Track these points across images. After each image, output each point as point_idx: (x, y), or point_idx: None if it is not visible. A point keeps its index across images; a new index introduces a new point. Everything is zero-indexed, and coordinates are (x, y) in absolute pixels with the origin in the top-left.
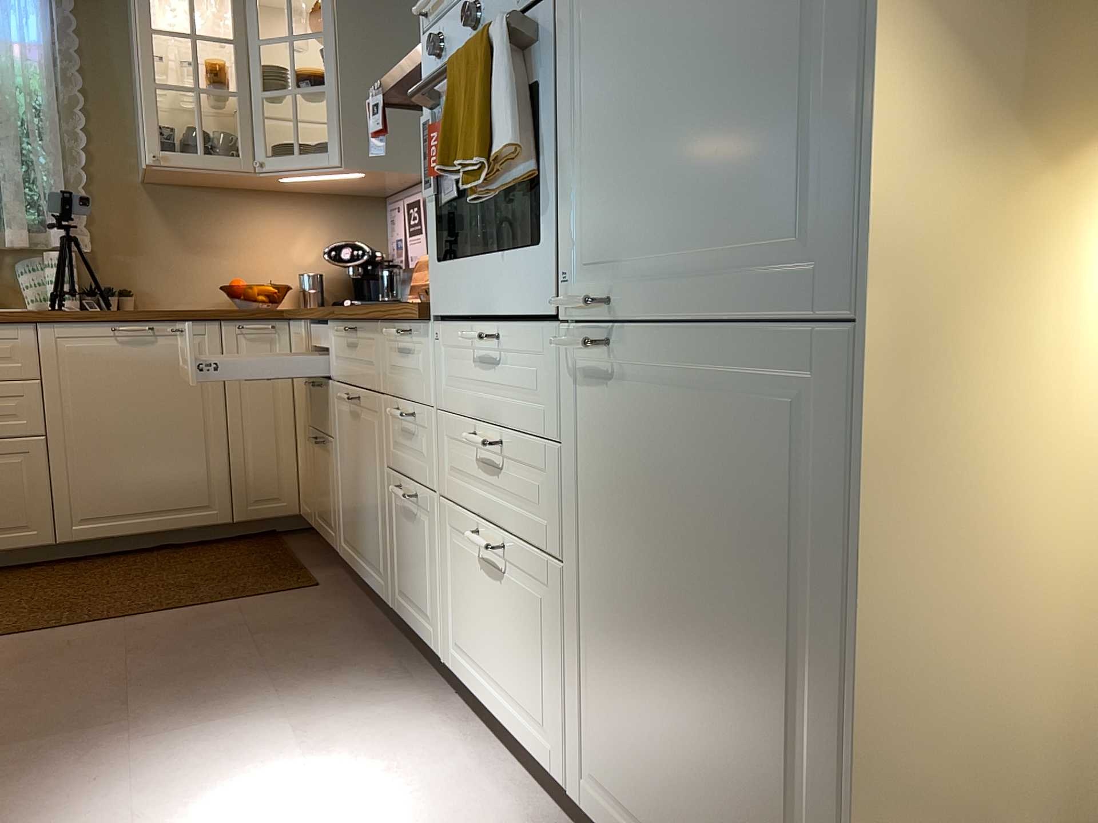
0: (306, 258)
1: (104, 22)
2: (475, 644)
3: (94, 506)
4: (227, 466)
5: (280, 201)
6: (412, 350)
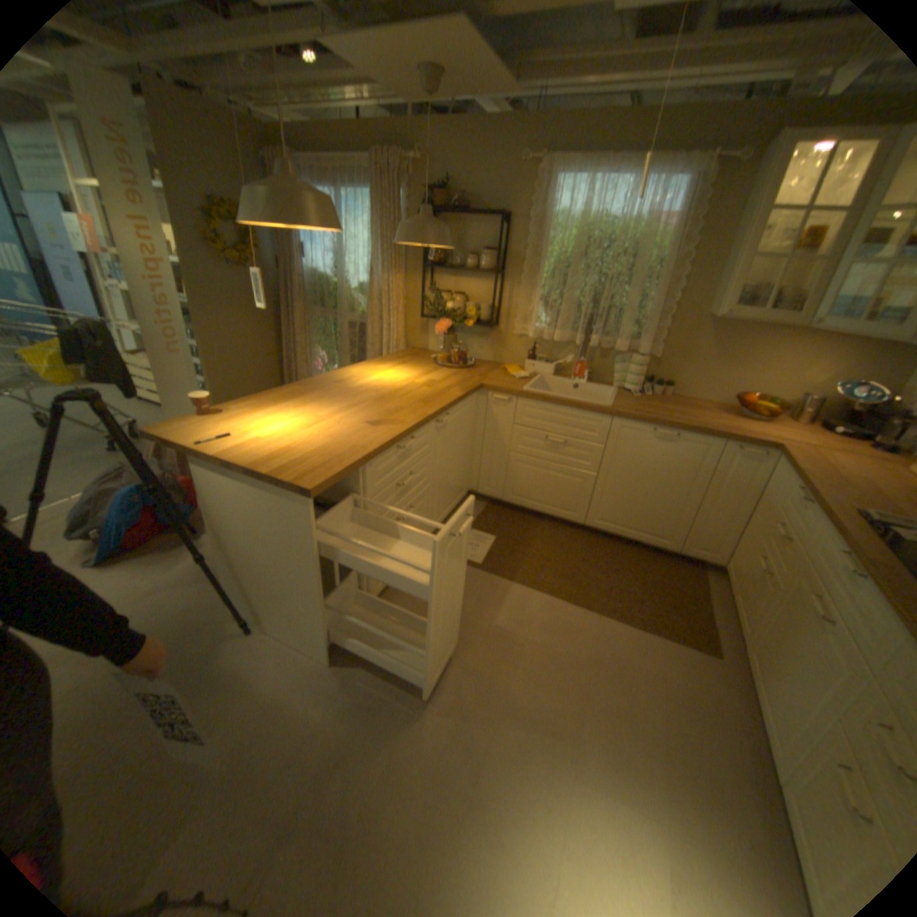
0: (817, 380)
1: (732, 189)
2: None
3: (608, 515)
4: (691, 524)
5: (816, 334)
6: None
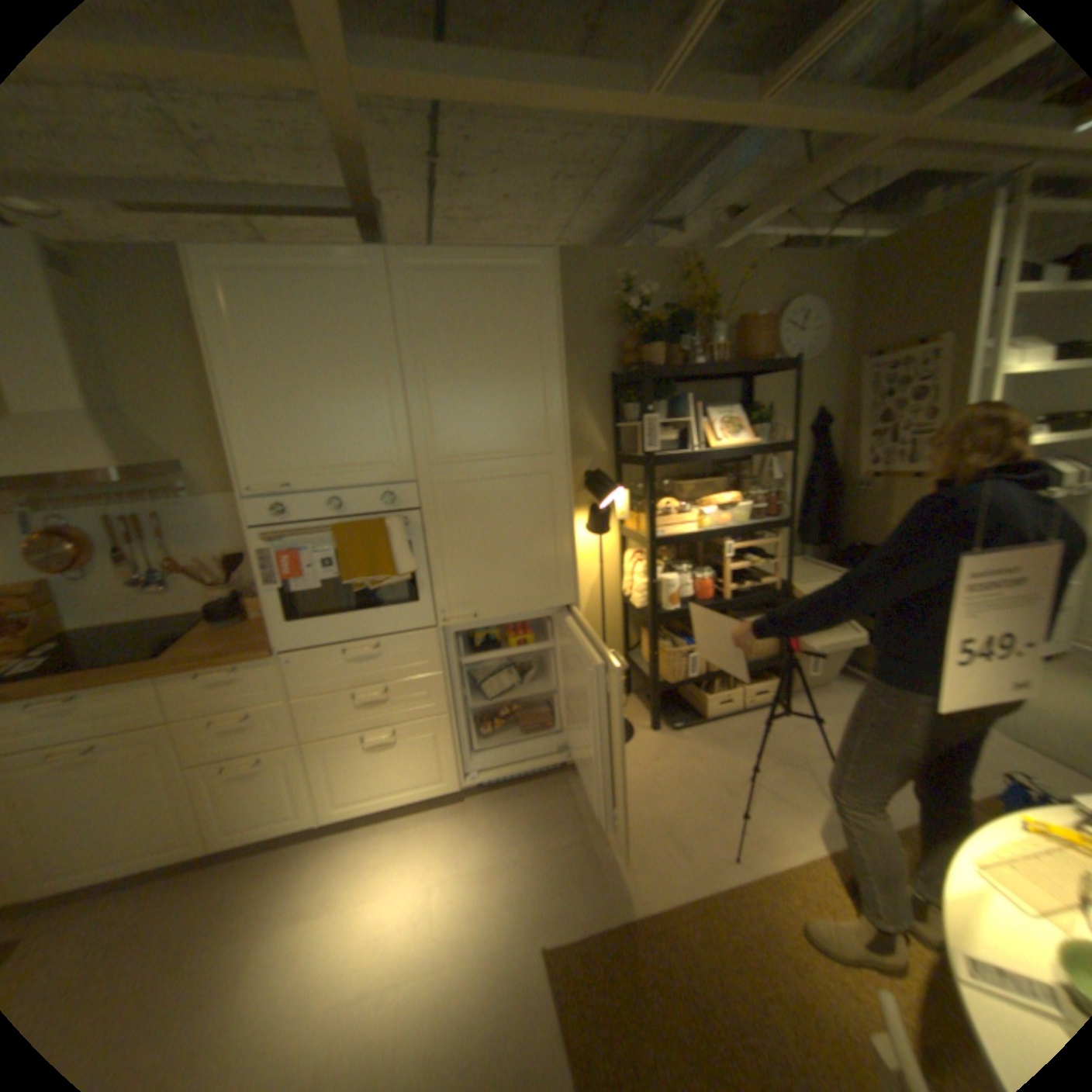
0: None
1: None
2: (362, 789)
3: None
4: None
5: None
6: (238, 679)
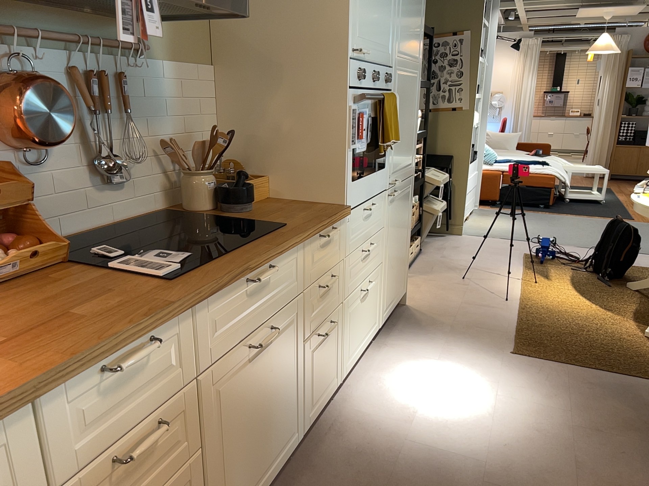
0: None
1: None
2: (356, 338)
3: None
4: None
5: None
6: (331, 239)
